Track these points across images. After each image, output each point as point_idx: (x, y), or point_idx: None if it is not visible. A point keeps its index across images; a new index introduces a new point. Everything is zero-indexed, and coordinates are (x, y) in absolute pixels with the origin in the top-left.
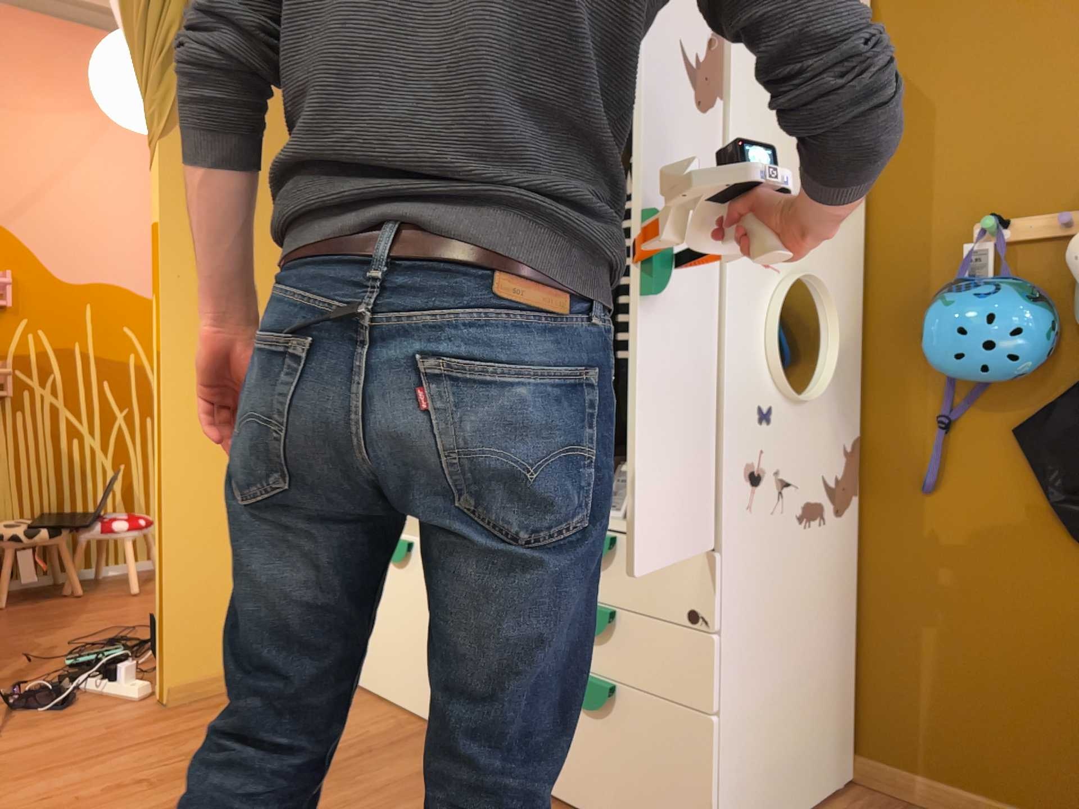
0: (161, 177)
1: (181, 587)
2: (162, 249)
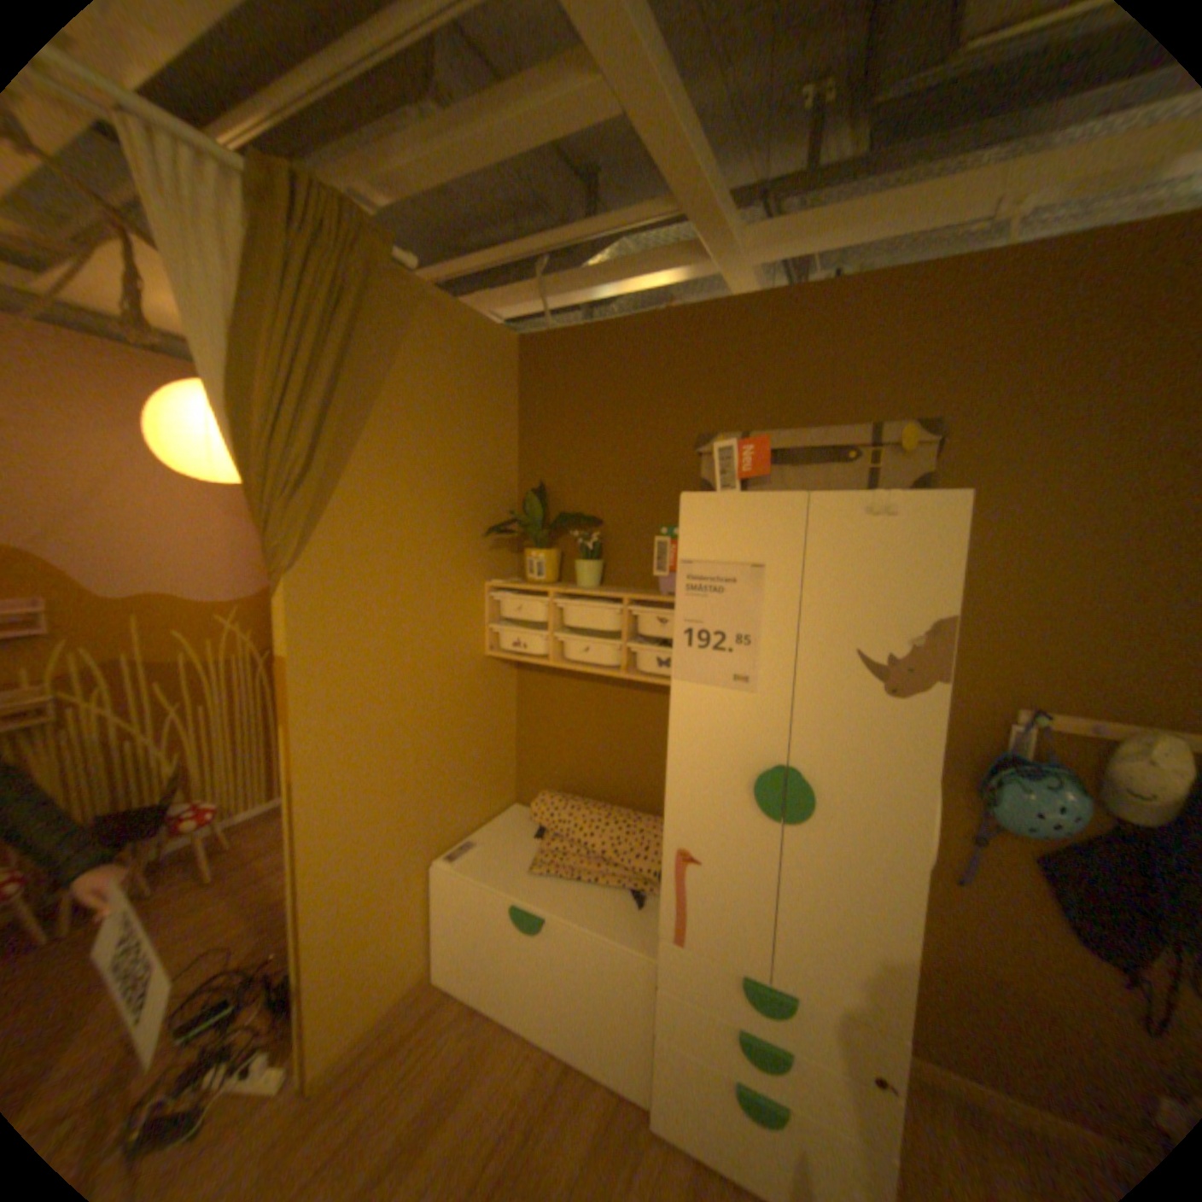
0: (284, 611)
1: (319, 989)
2: (288, 684)
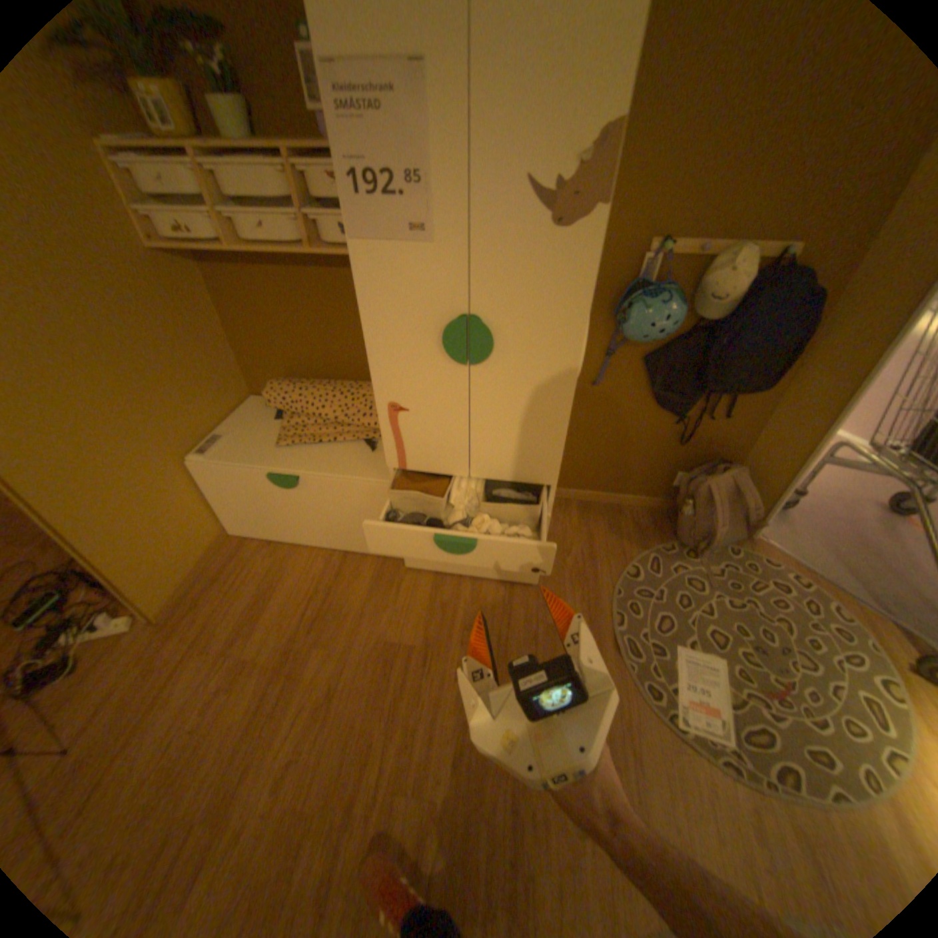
0: None
1: (119, 568)
2: None
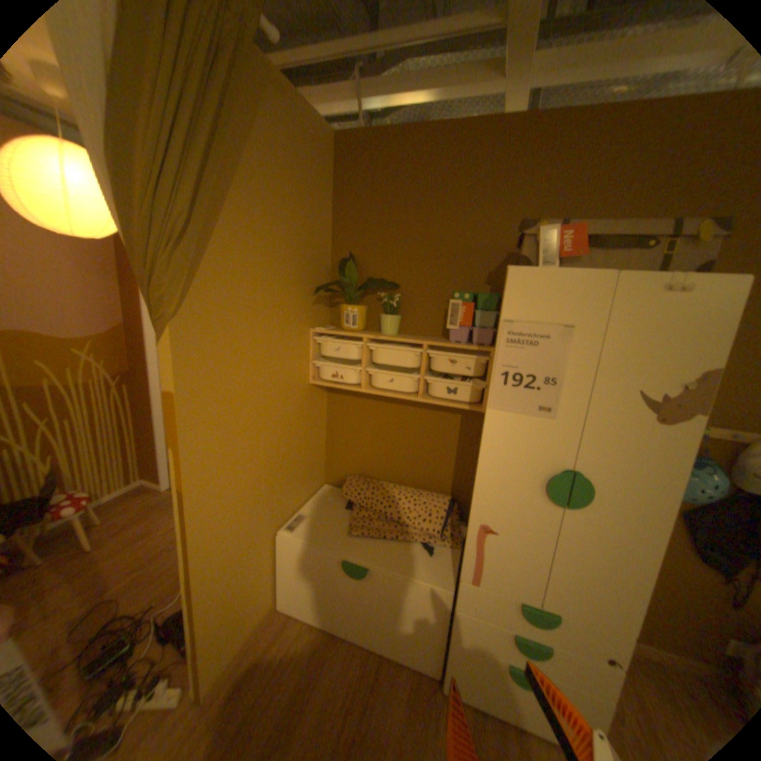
0: (171, 353)
1: (207, 633)
2: (176, 414)
